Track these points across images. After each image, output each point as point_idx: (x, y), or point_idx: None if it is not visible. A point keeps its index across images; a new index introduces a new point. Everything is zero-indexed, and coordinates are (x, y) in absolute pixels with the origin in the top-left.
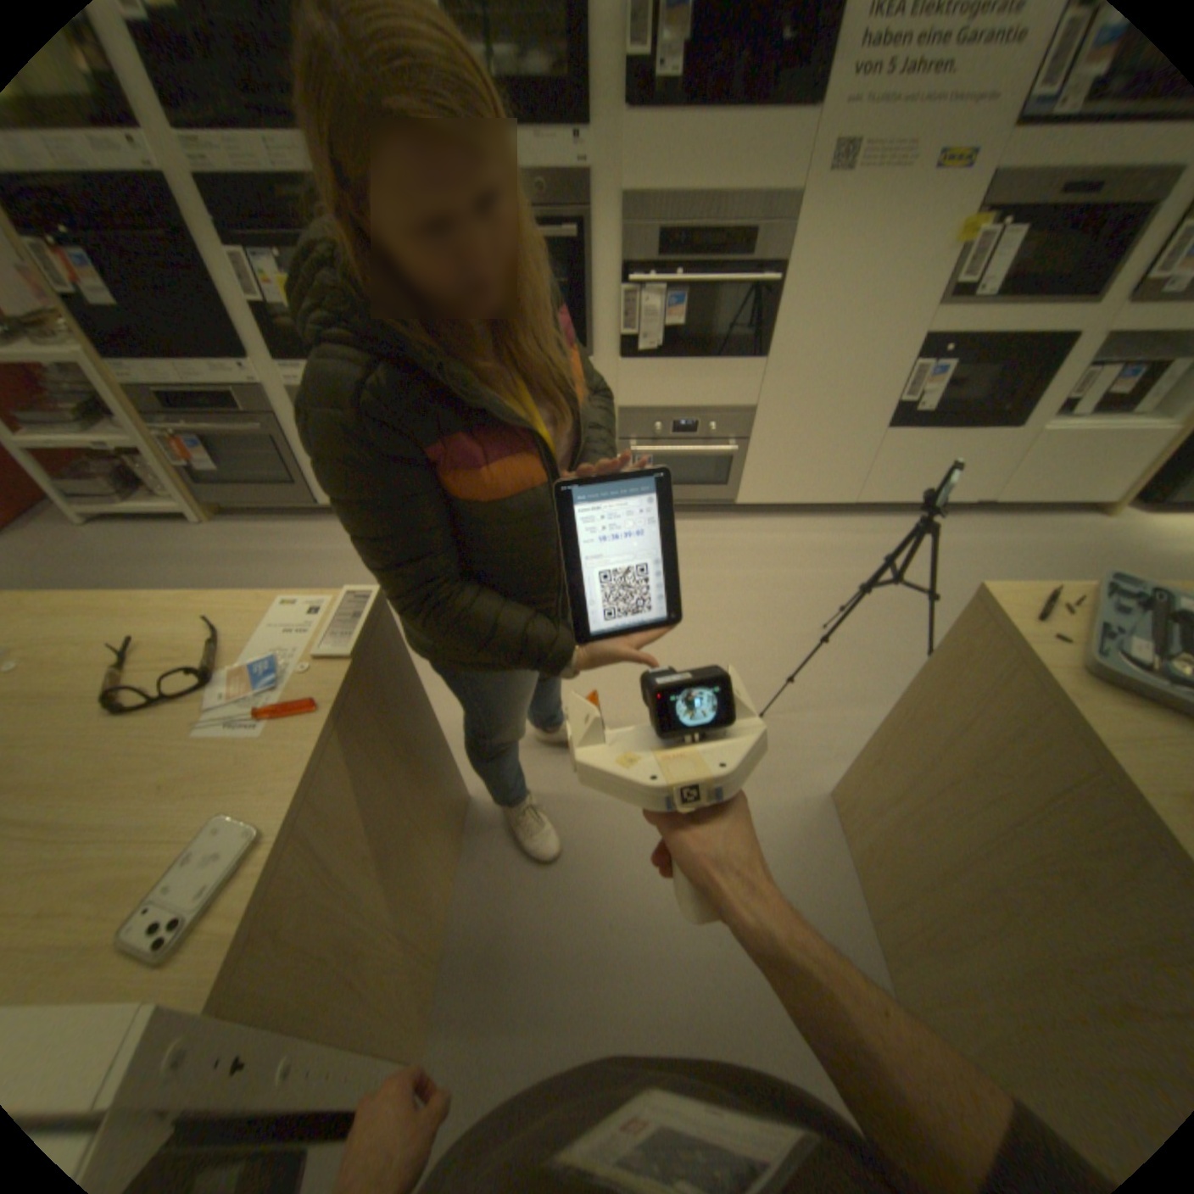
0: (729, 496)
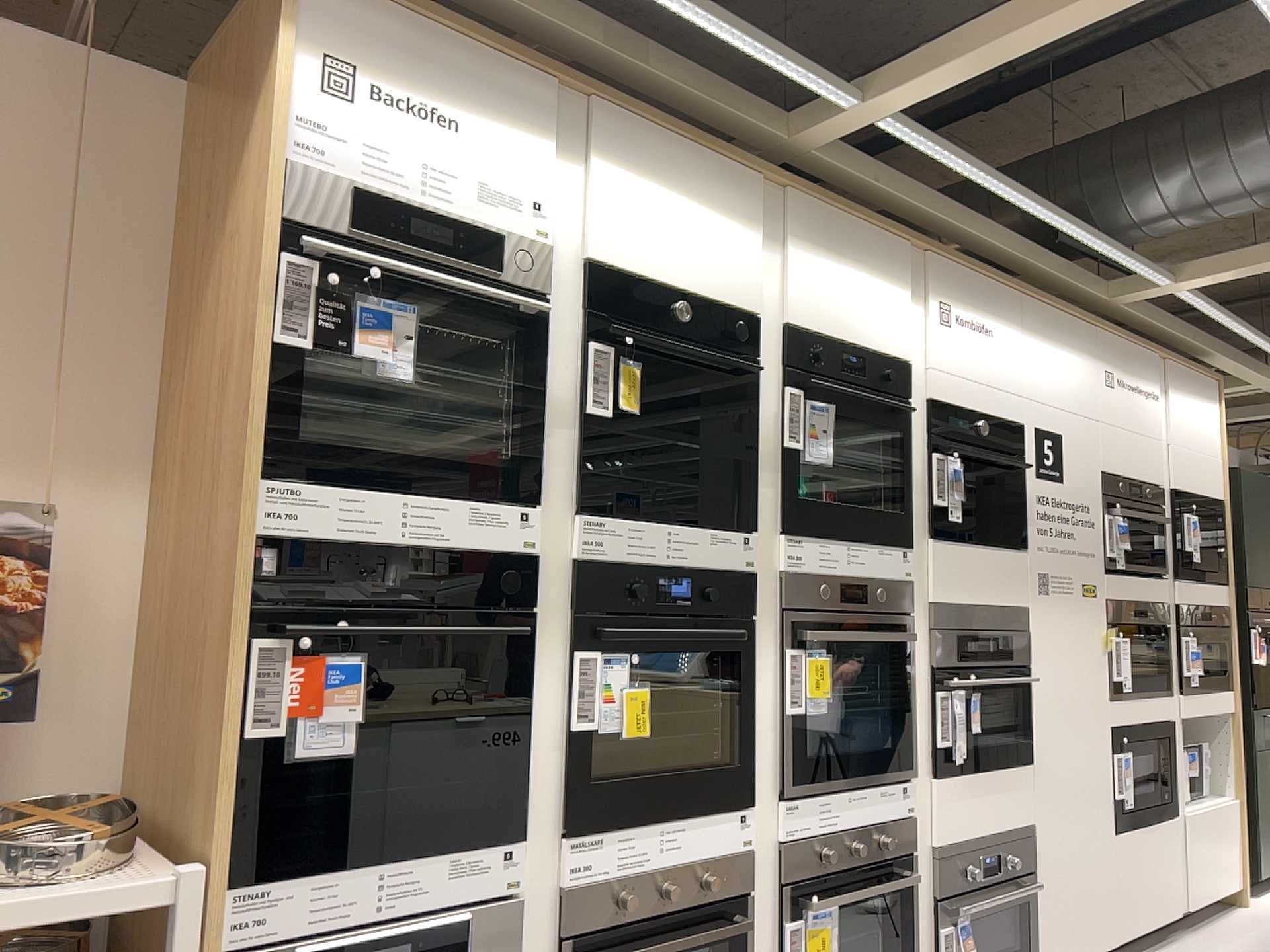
0: None
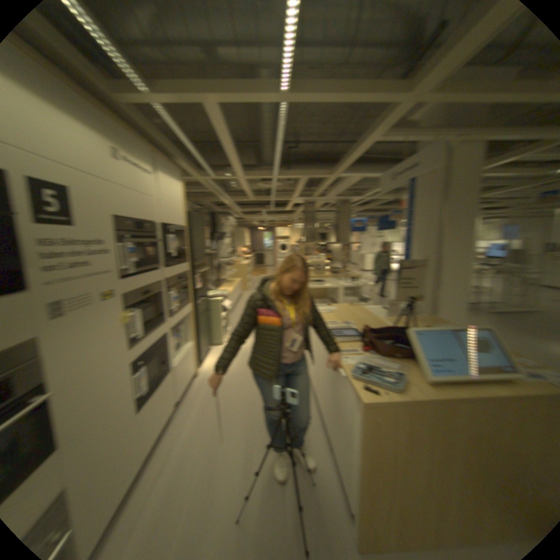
0: None
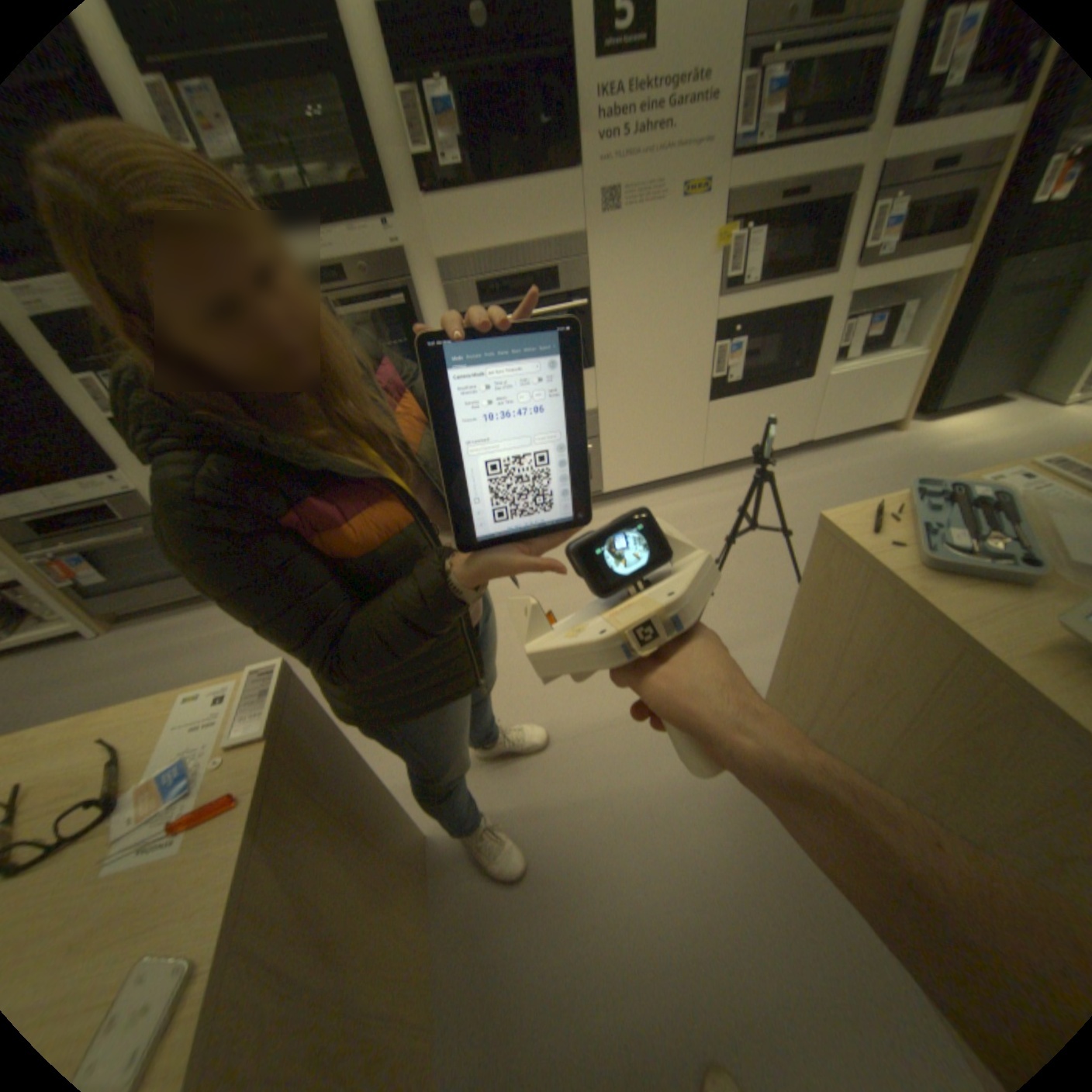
0: (595, 488)
